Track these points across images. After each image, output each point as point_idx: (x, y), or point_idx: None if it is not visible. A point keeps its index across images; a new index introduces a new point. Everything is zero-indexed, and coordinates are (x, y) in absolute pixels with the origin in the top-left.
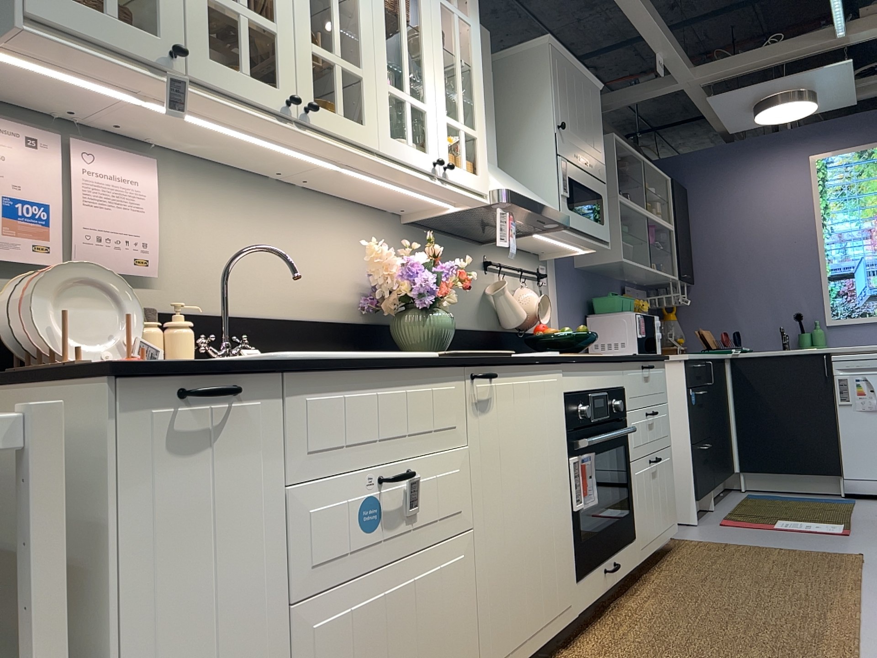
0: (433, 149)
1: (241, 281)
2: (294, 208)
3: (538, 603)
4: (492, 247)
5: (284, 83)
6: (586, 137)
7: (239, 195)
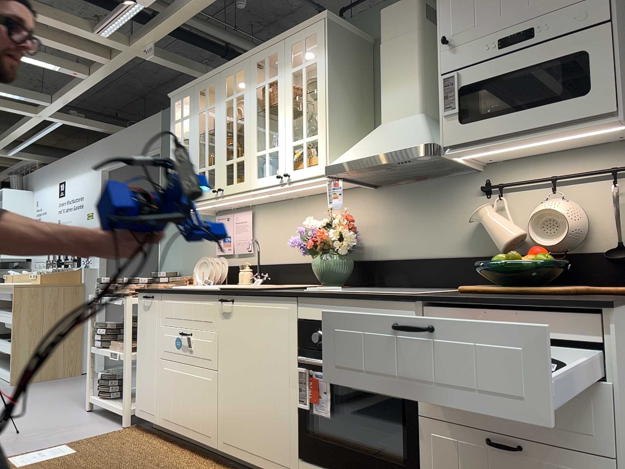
0: (280, 169)
1: (280, 248)
2: (302, 207)
3: (256, 438)
4: (496, 168)
5: (215, 184)
6: (523, 2)
7: (280, 211)
